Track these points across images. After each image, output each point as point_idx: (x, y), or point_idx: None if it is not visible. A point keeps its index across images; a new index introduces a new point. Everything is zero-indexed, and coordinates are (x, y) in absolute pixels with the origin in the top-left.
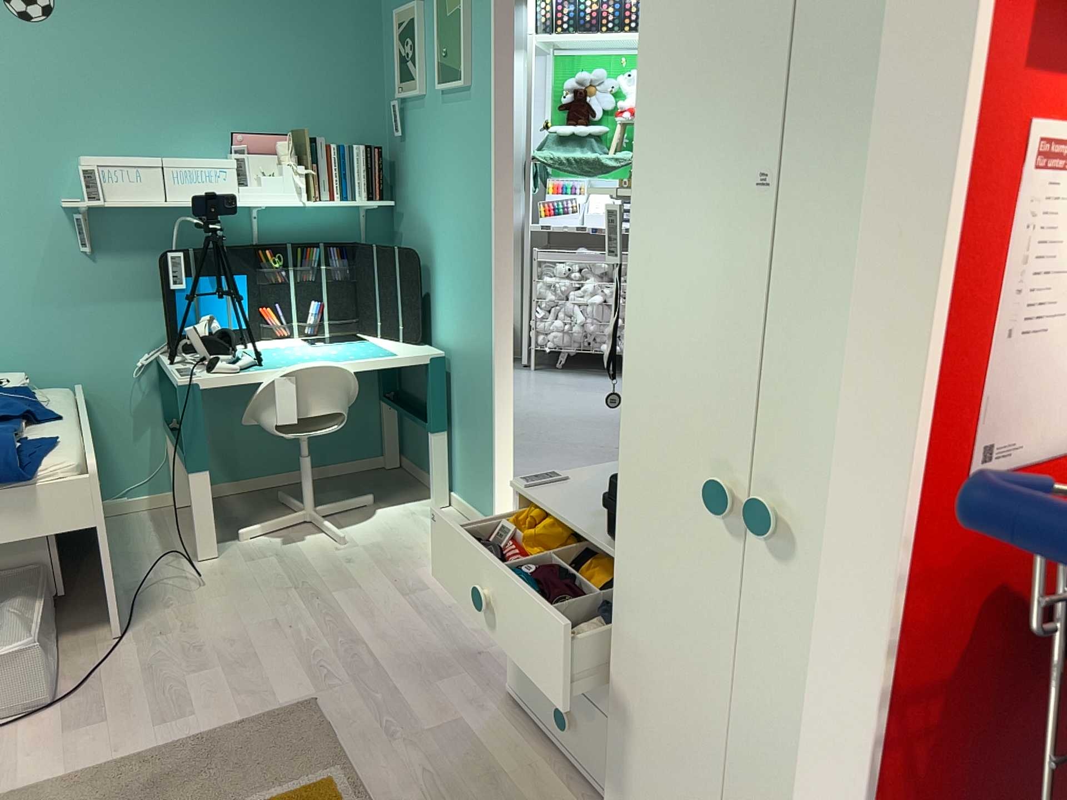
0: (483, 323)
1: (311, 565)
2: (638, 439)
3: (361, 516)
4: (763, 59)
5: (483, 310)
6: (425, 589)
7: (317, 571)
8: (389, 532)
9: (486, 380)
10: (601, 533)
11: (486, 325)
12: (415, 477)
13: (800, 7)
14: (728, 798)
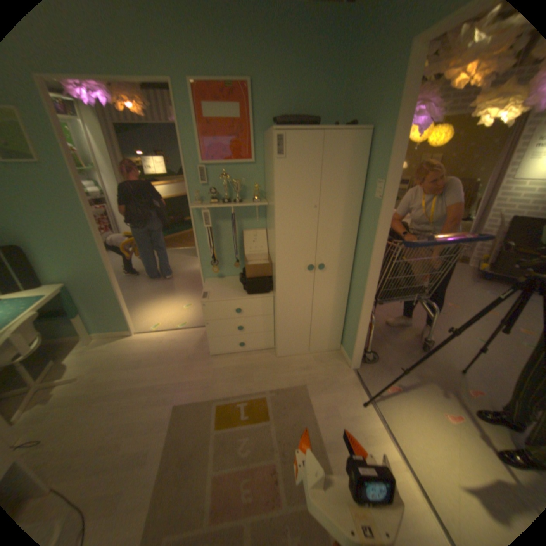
0: (92, 264)
1: (79, 395)
2: (281, 266)
3: (58, 369)
4: (313, 185)
5: (90, 259)
6: (139, 361)
7: (86, 393)
8: (85, 363)
9: (104, 284)
10: (244, 295)
11: (96, 264)
12: (50, 343)
13: (322, 176)
14: (311, 317)
